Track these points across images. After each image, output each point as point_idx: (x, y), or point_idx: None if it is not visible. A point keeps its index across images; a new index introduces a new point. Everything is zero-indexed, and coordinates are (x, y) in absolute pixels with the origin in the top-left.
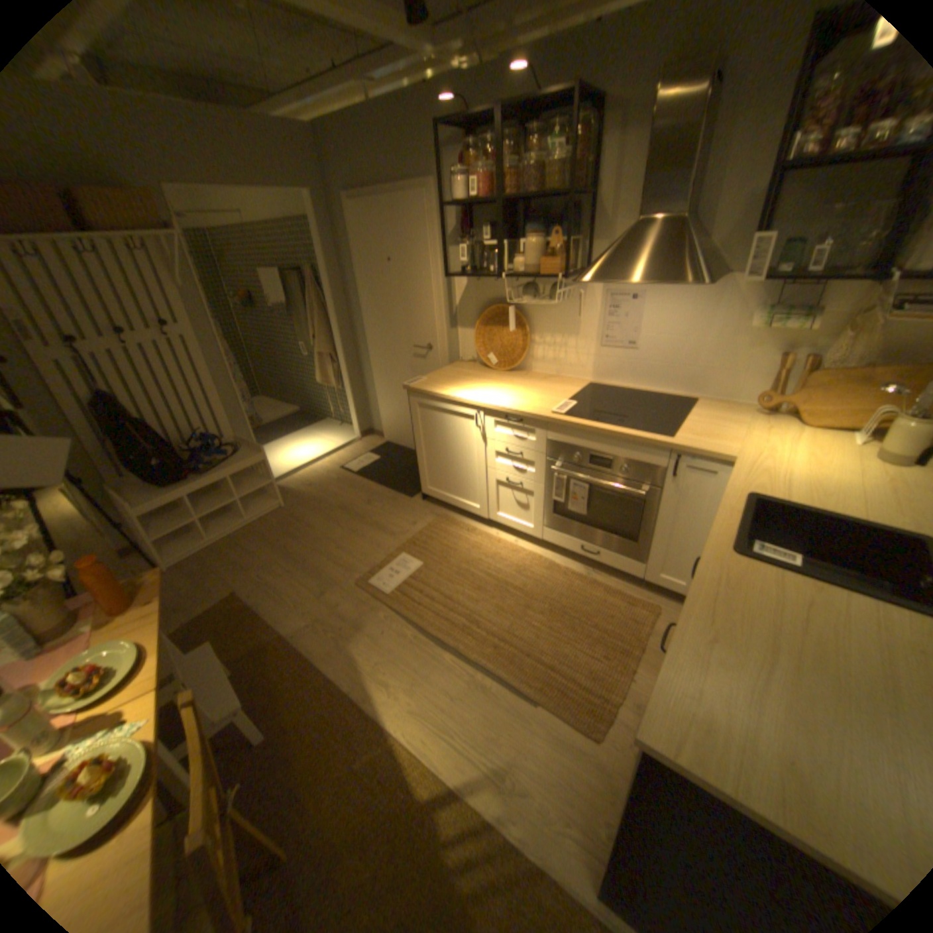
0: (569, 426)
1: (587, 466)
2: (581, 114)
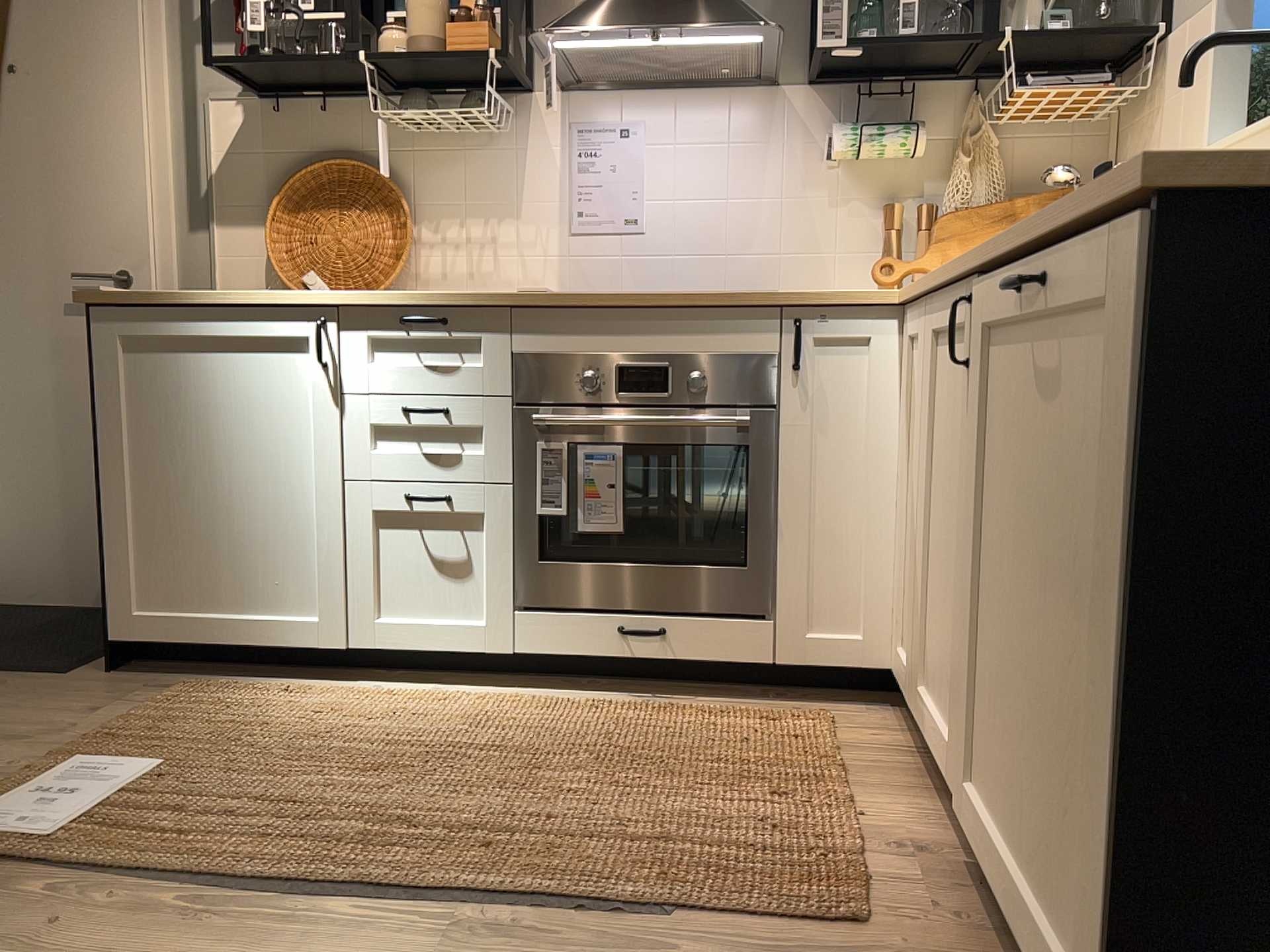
0: (566, 307)
1: (616, 399)
2: None
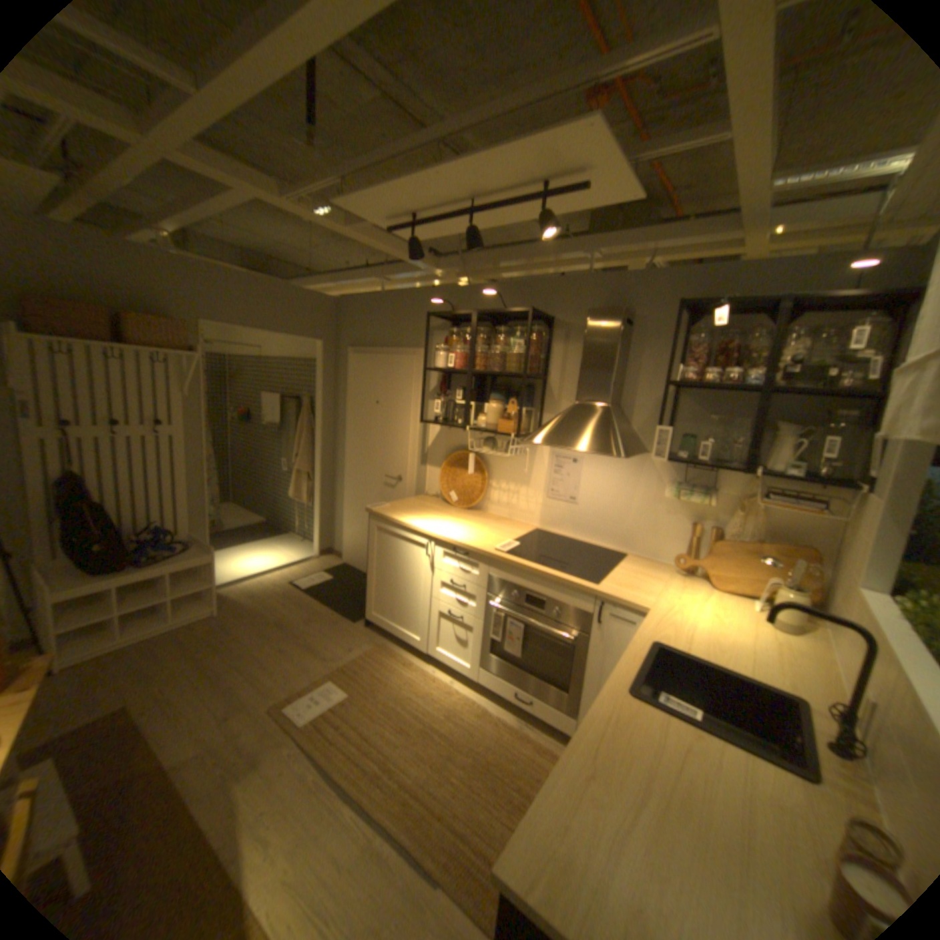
0: (508, 564)
1: (523, 606)
2: (535, 328)
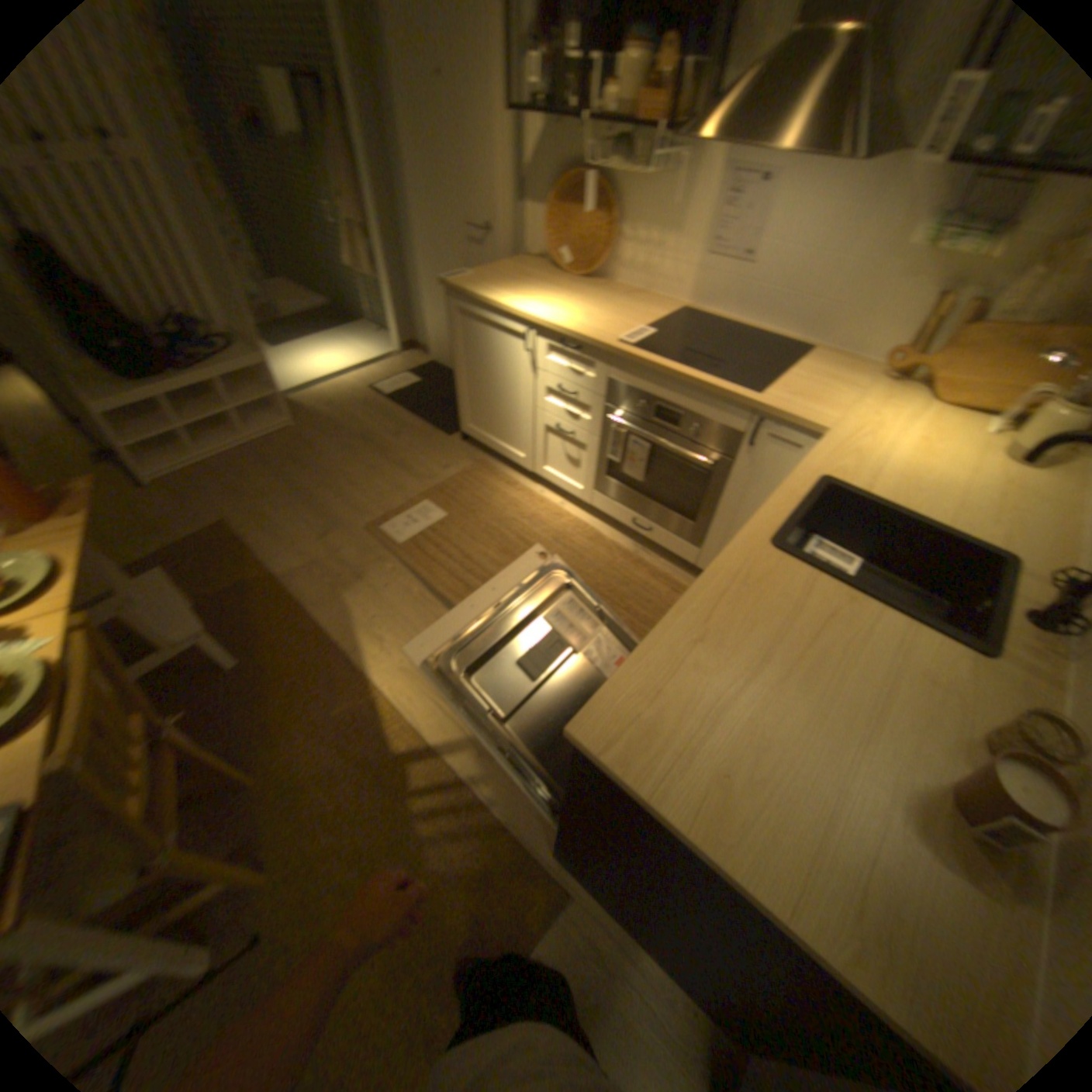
0: (633, 363)
1: (649, 420)
2: None
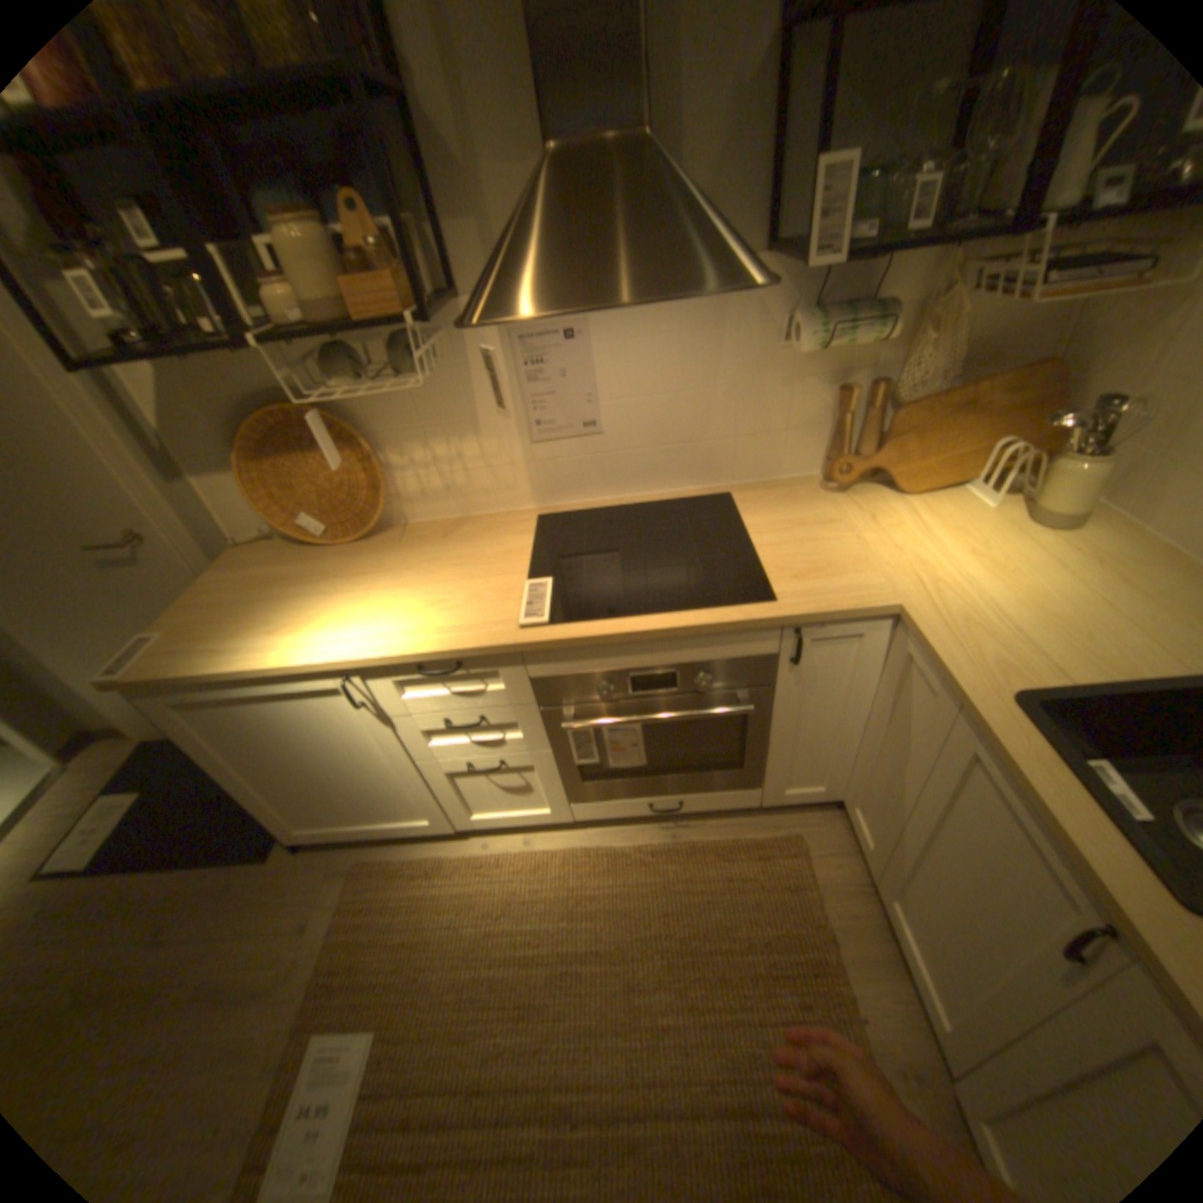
0: (573, 645)
1: (629, 696)
2: None
